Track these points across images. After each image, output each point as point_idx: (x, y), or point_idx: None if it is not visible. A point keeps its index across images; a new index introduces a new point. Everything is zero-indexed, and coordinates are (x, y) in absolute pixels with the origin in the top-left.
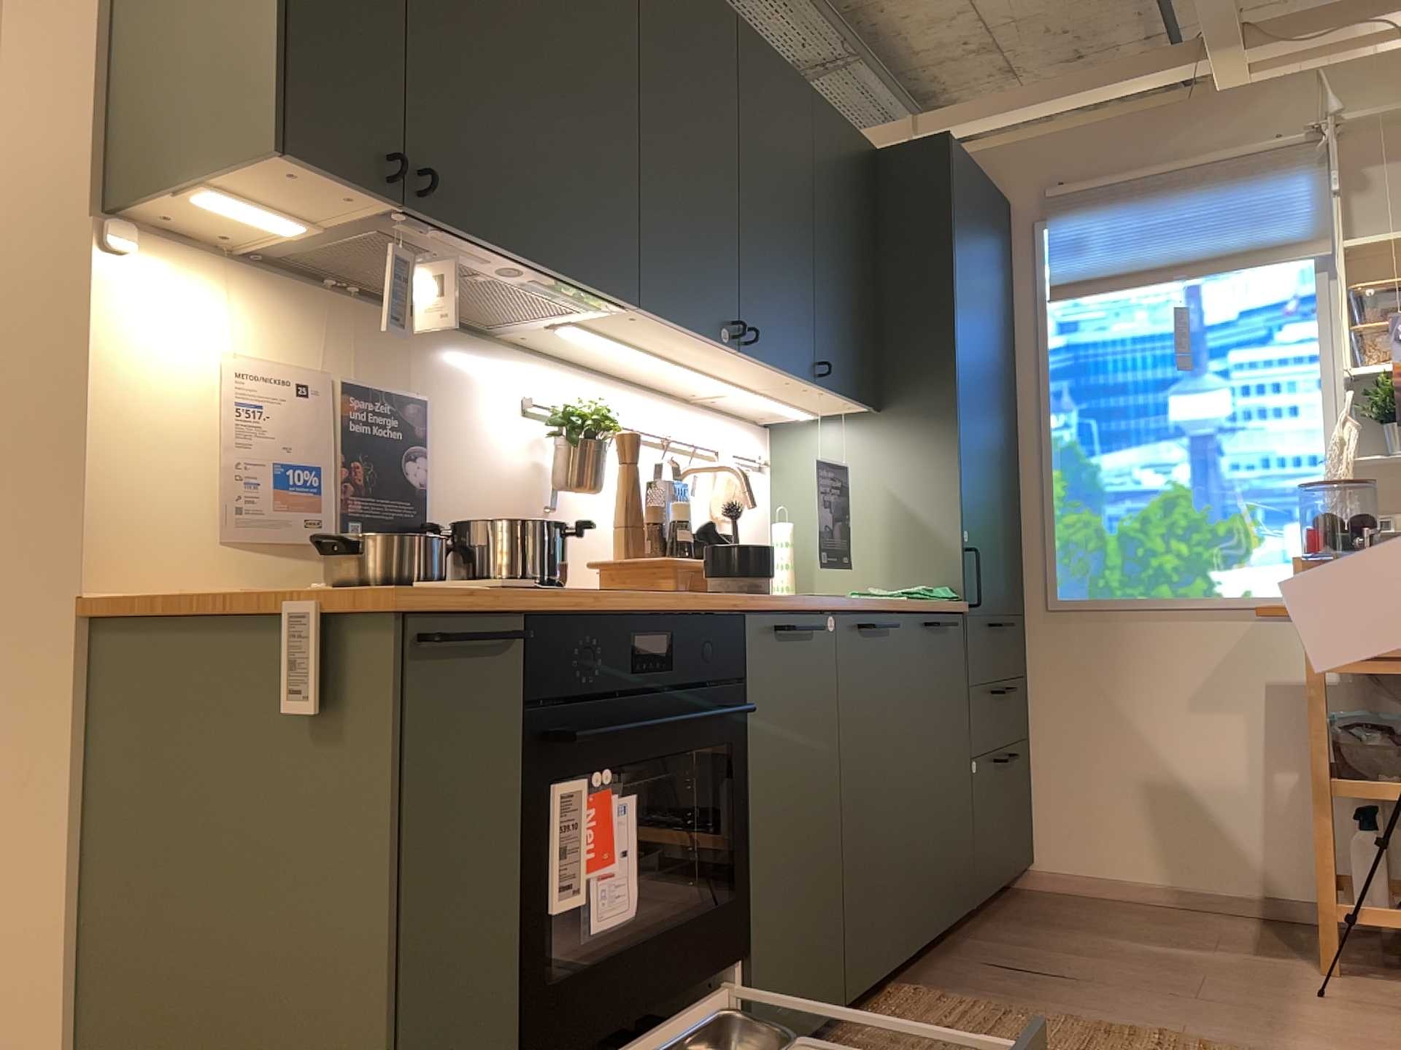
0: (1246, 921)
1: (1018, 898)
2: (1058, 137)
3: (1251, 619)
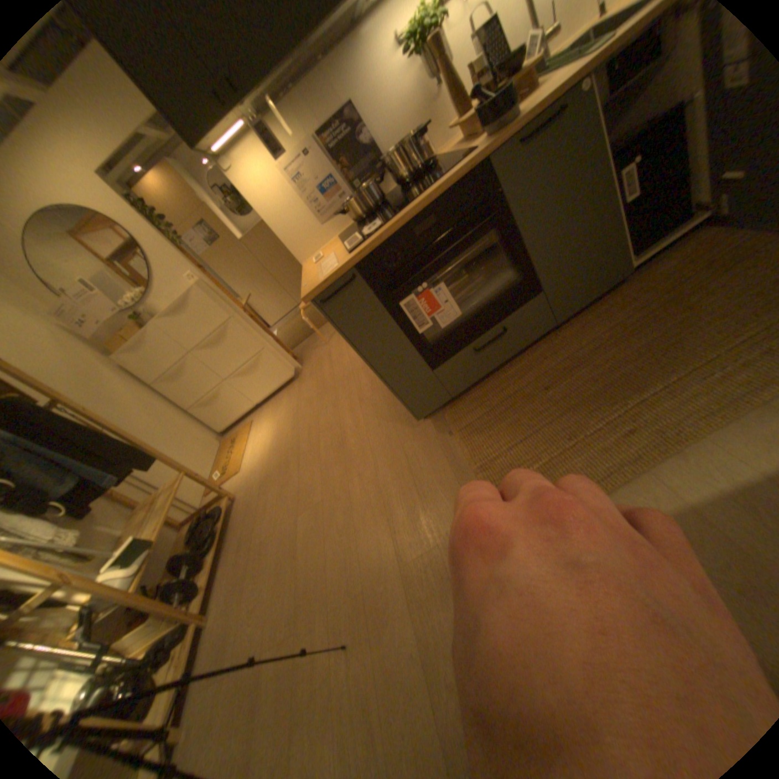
0: None
1: None
2: None
3: None
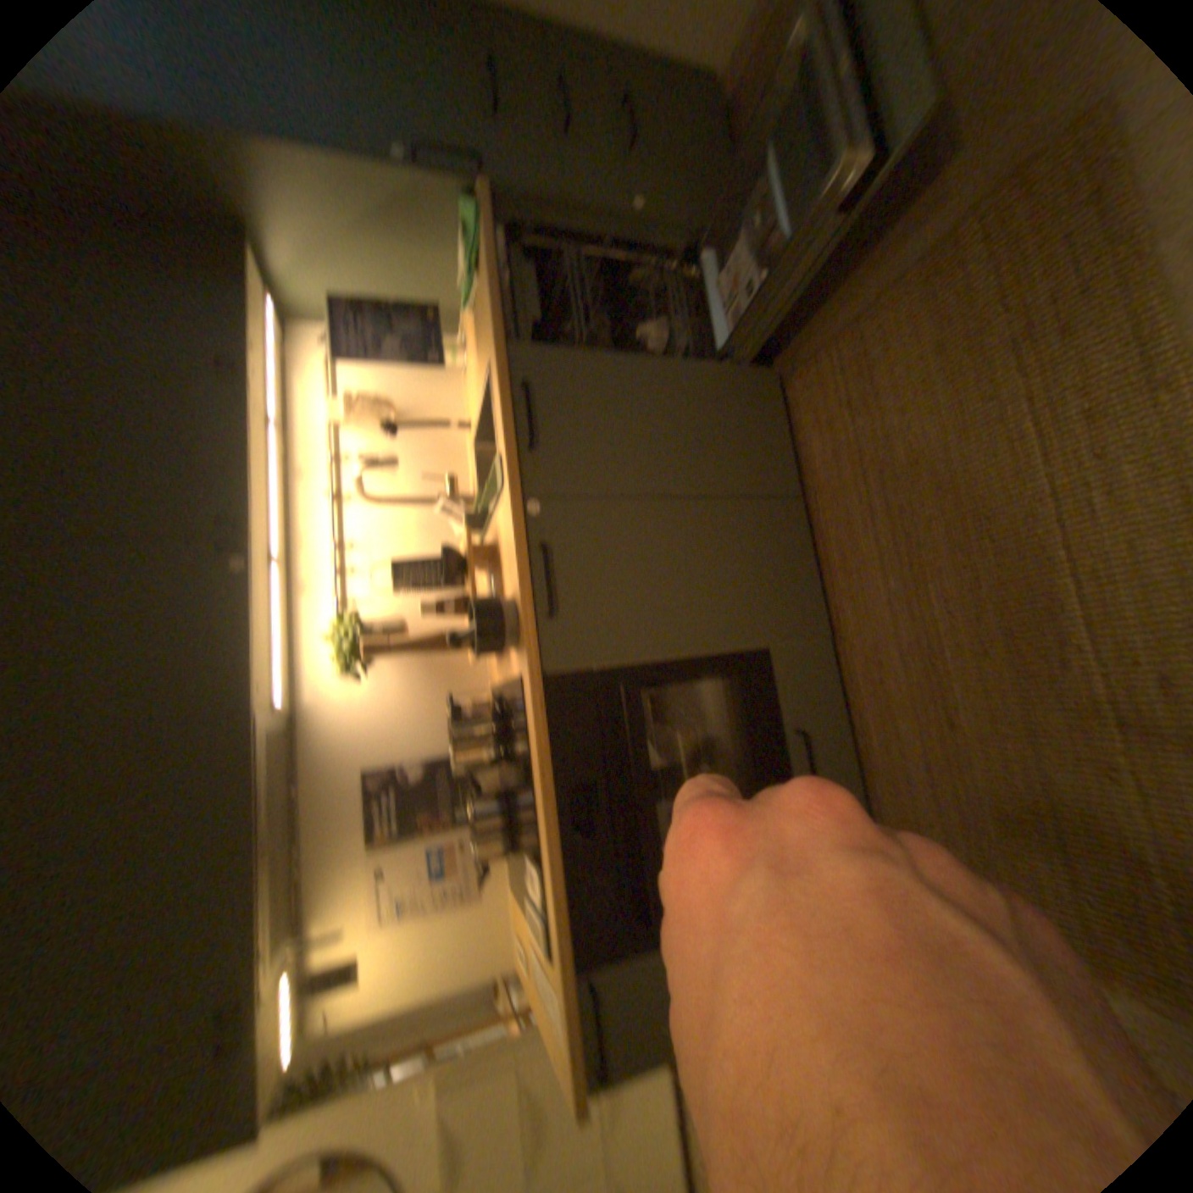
0: None
1: (740, 112)
2: None
3: None
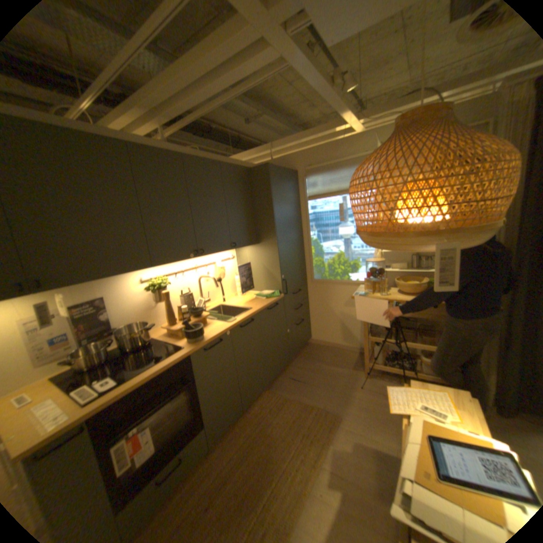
0: (355, 354)
1: (306, 347)
2: (308, 149)
3: (358, 286)
